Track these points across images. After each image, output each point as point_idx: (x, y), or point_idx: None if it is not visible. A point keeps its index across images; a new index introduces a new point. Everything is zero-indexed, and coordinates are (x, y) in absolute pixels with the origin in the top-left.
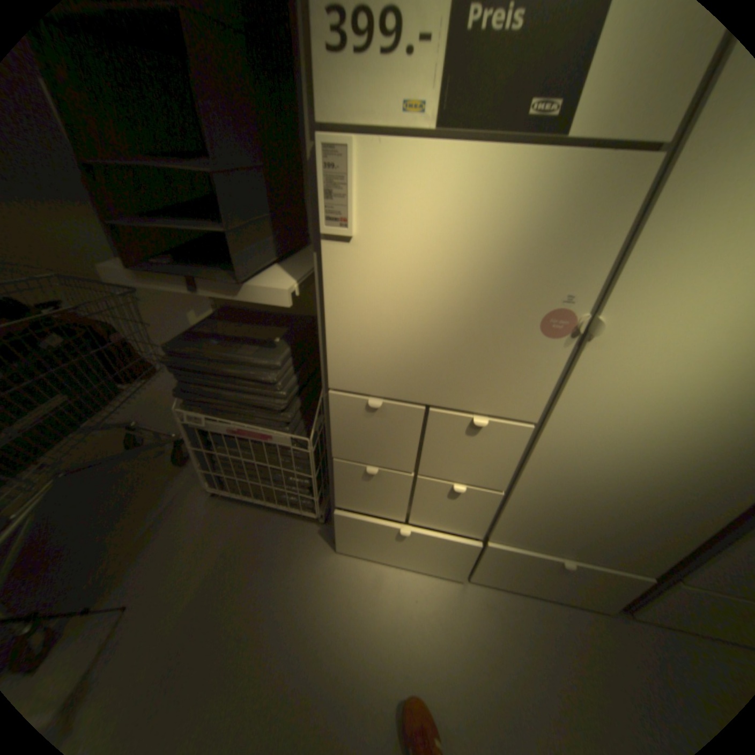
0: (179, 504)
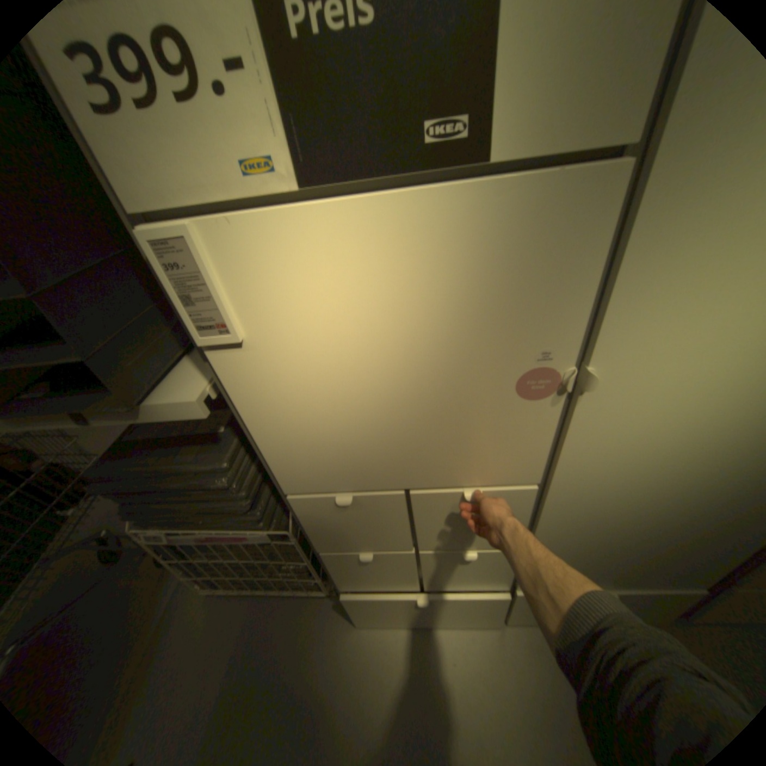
0: (173, 613)
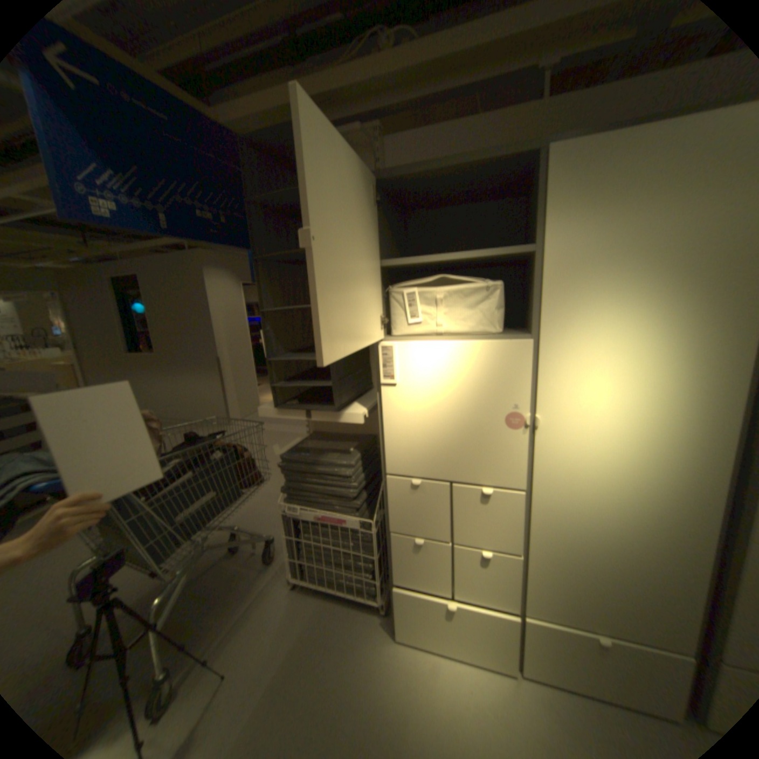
0: (265, 597)
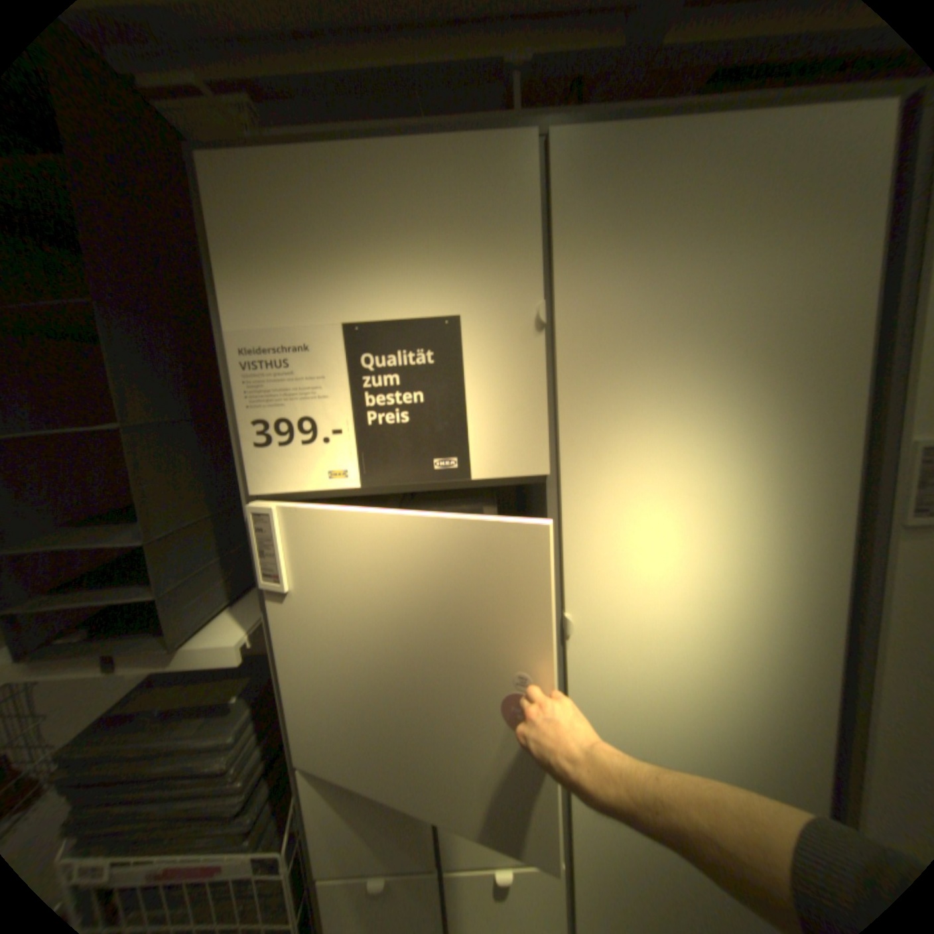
0: None
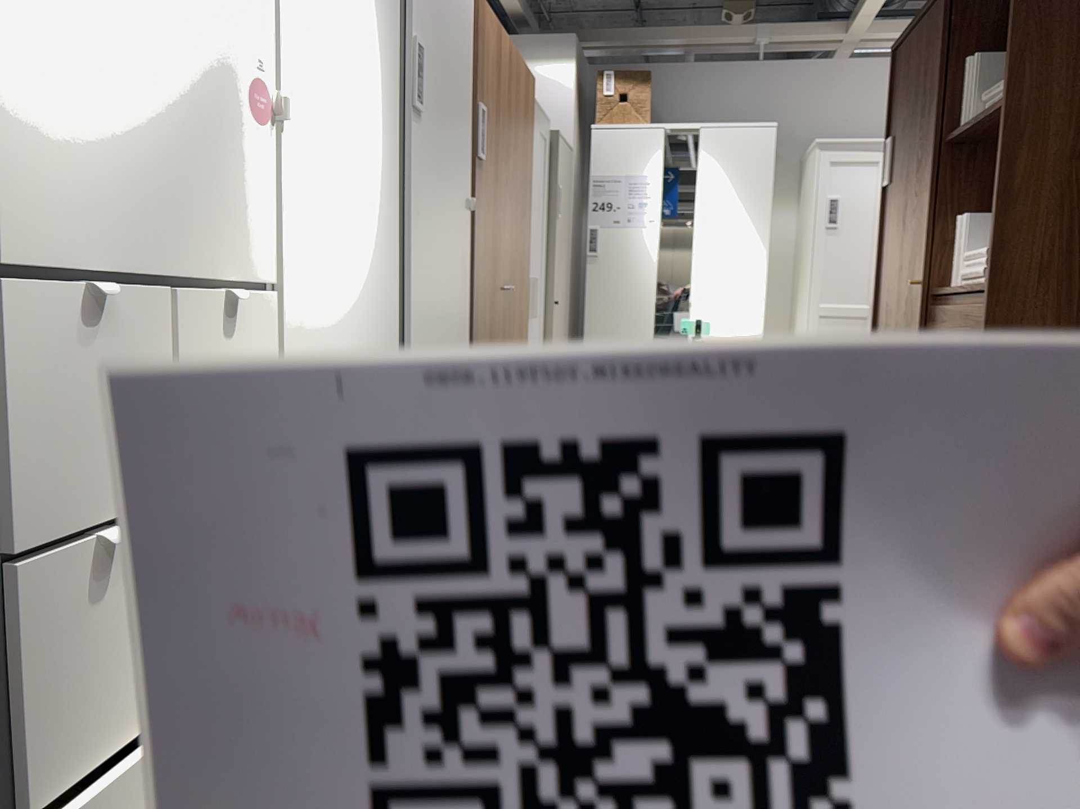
0: None
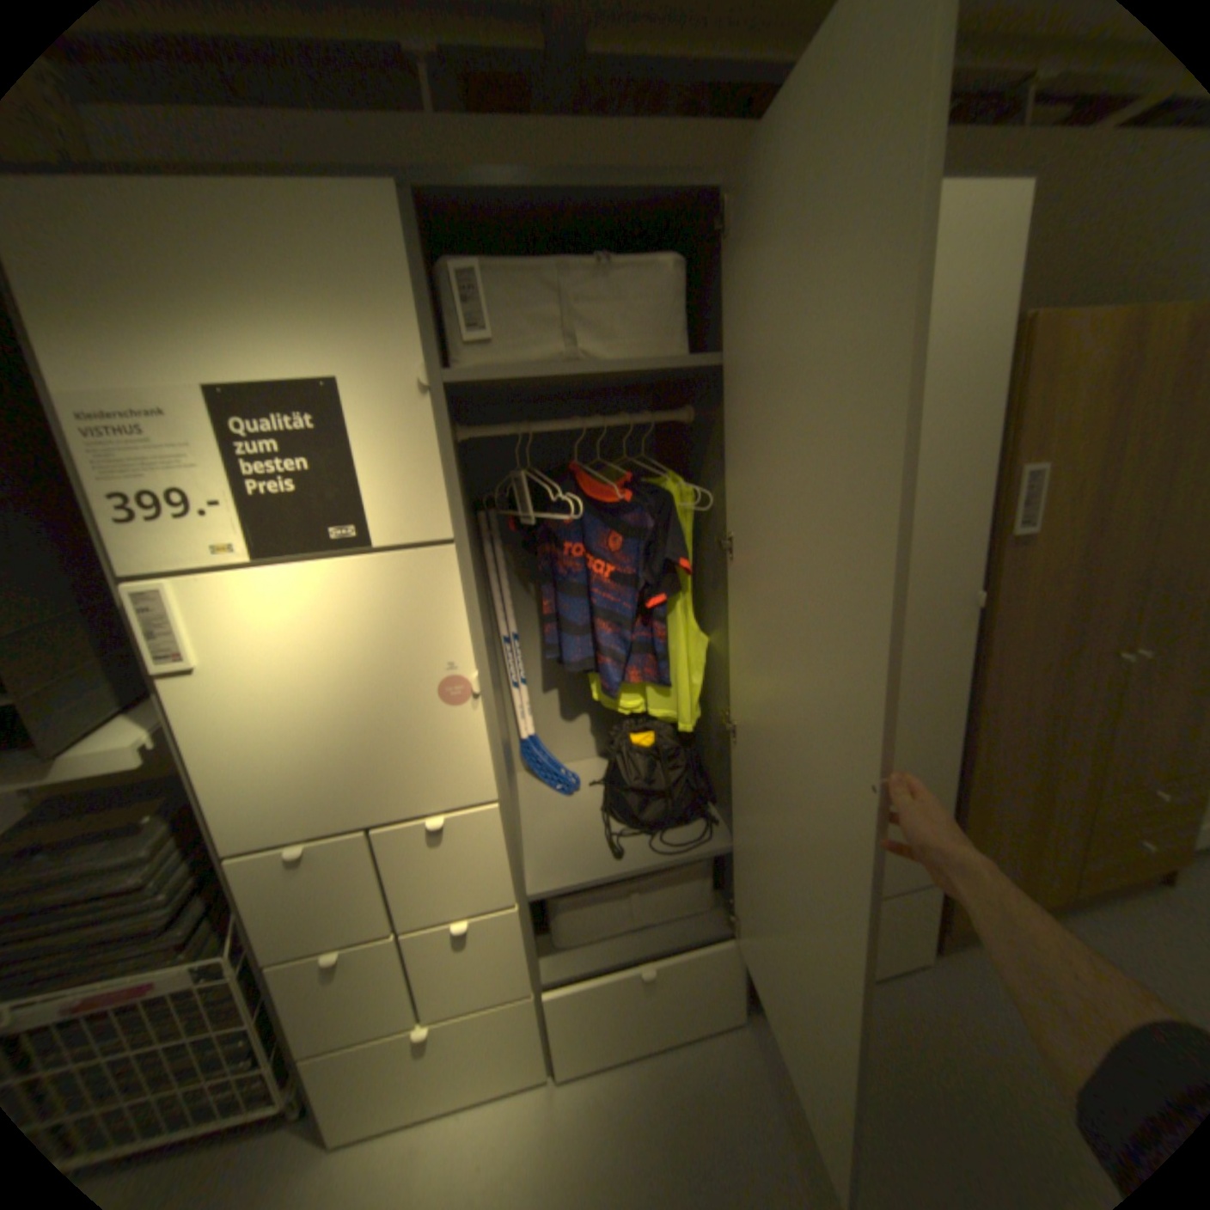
0: None
